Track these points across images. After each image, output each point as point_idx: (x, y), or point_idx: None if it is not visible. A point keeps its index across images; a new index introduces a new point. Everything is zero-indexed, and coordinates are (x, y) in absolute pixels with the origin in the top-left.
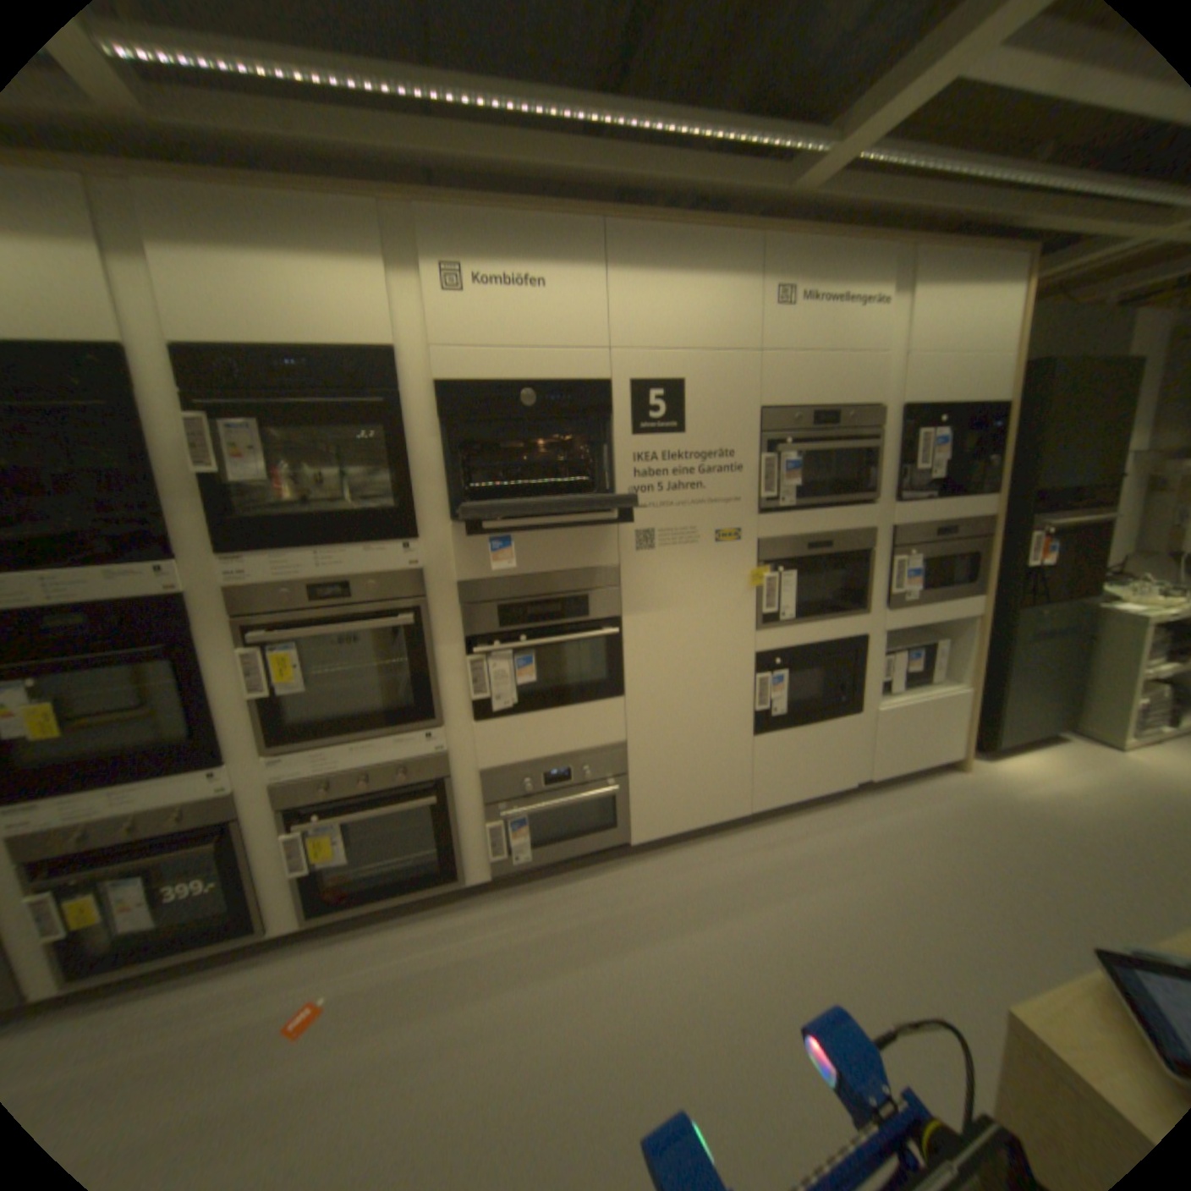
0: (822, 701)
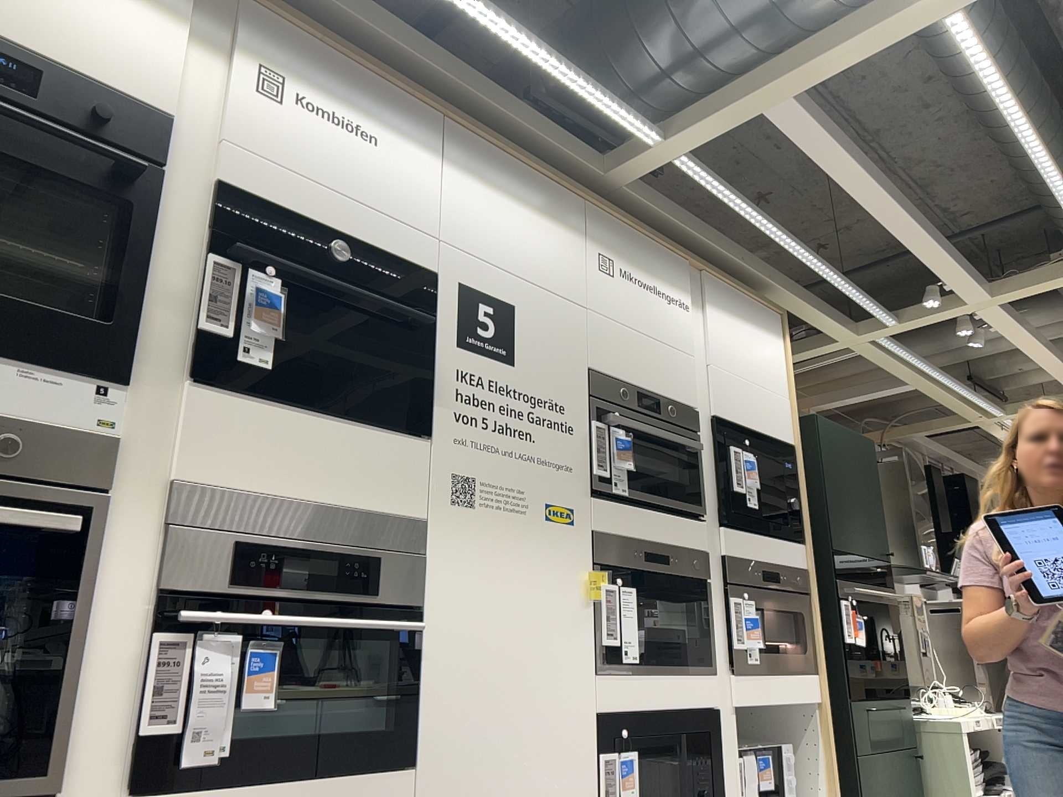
0: None
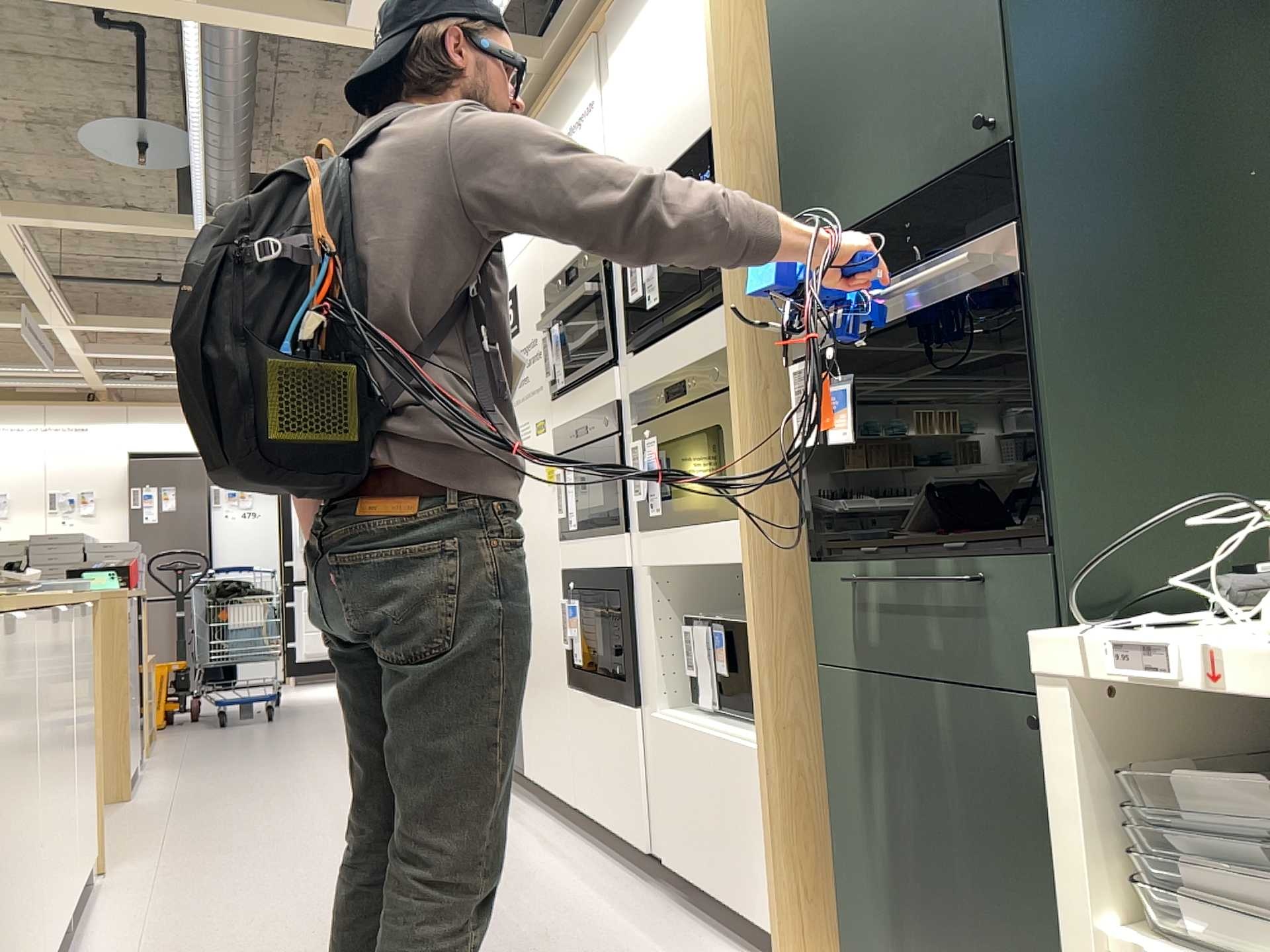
0: (606, 665)
